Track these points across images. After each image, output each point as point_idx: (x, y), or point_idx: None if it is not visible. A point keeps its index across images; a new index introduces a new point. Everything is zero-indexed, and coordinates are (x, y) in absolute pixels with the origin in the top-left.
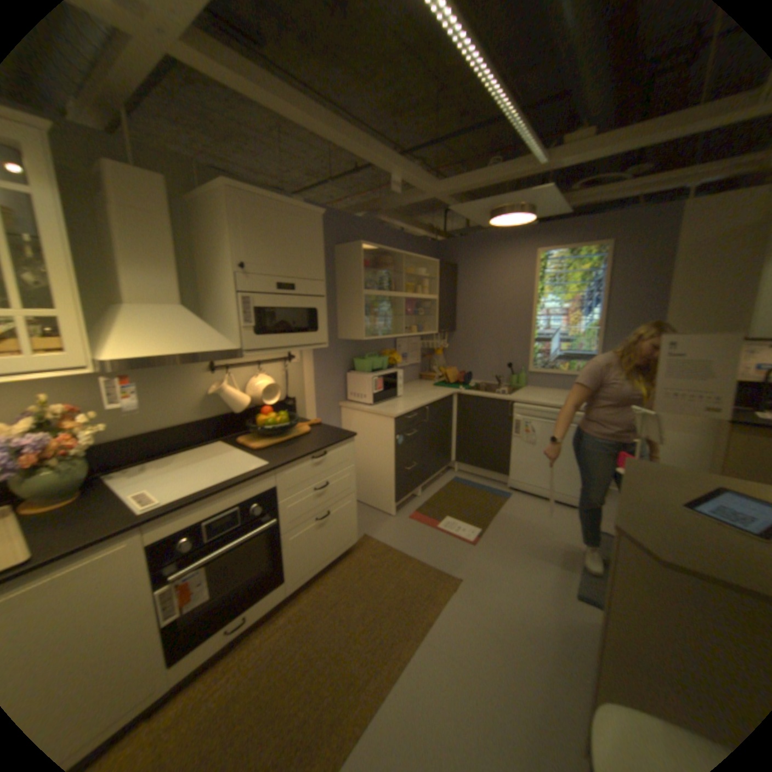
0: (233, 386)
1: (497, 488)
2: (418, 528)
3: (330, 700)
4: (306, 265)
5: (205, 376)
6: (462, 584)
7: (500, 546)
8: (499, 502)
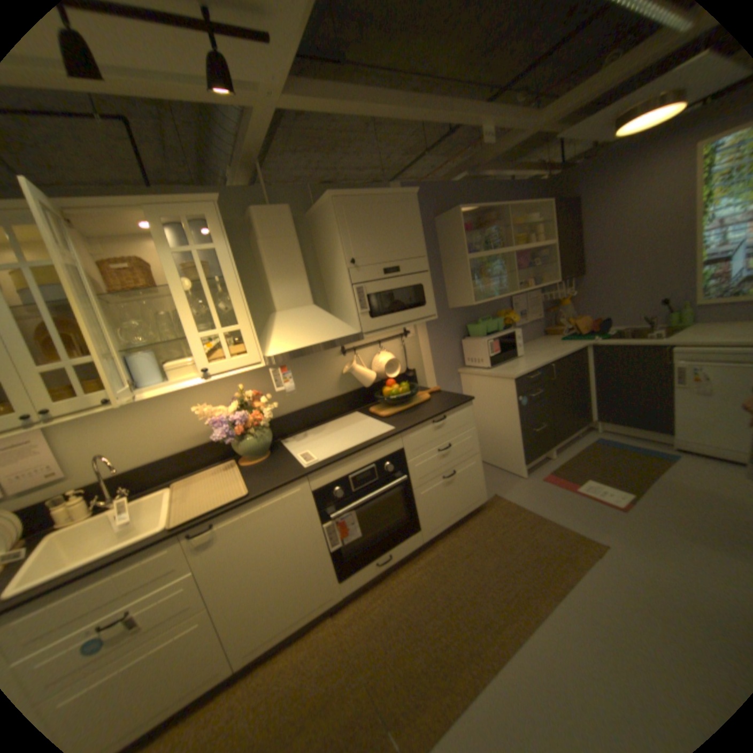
0: (360, 366)
1: (658, 450)
2: (554, 491)
3: (469, 636)
4: (406, 247)
5: (338, 360)
6: (609, 552)
7: (663, 516)
8: (661, 467)
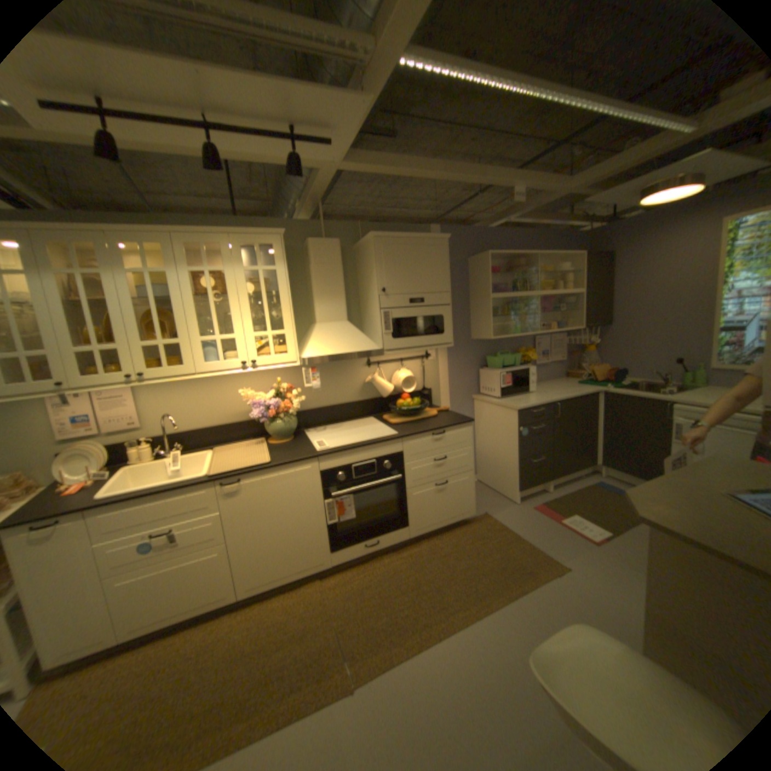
0: (381, 378)
1: None
2: (539, 519)
3: (427, 612)
4: (432, 283)
5: (363, 371)
6: (569, 573)
7: (630, 555)
8: None
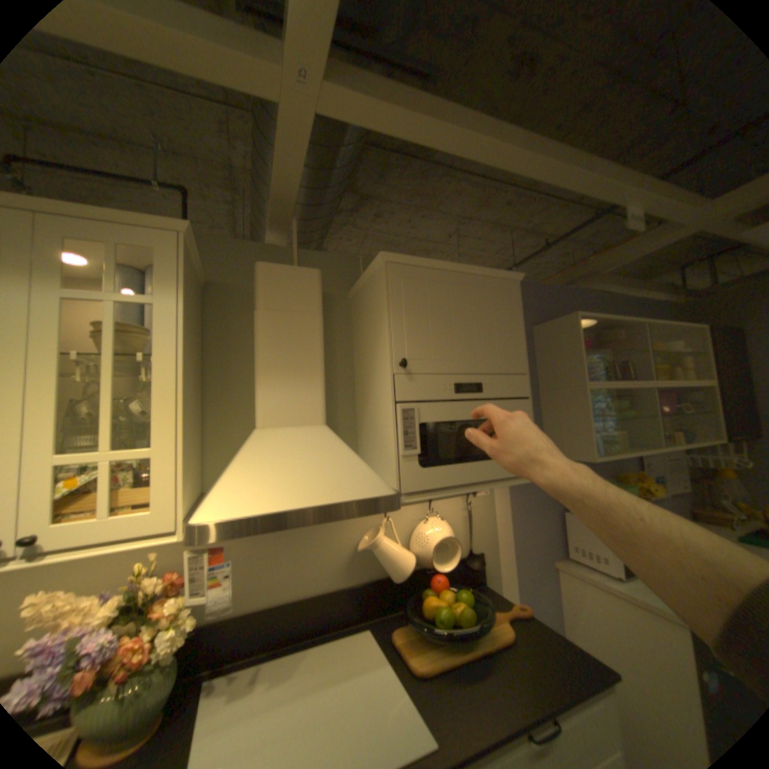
0: (389, 540)
1: None
2: None
3: None
4: (496, 354)
5: (354, 521)
6: None
7: None
8: None
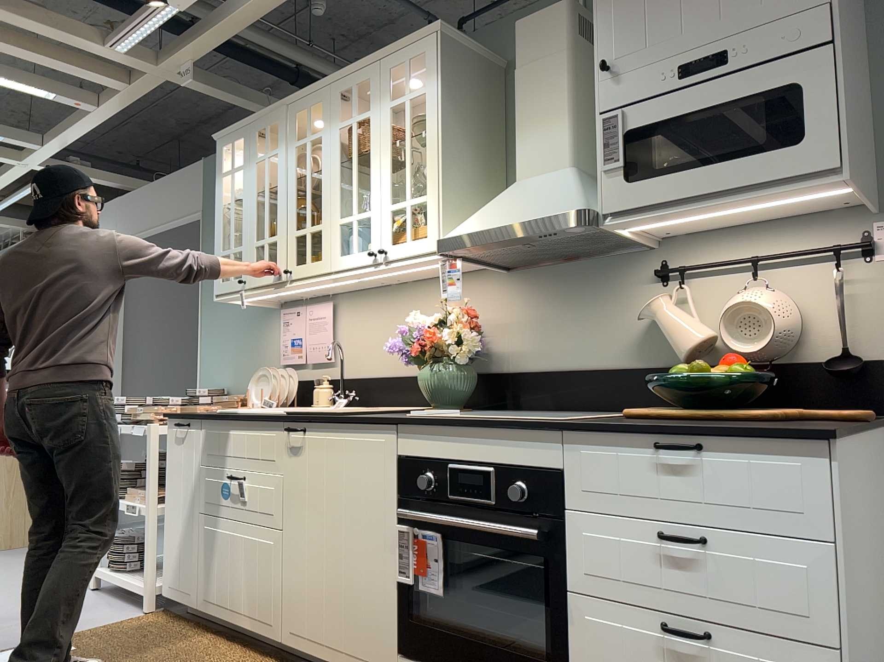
0: (673, 307)
1: None
2: None
3: None
4: None
5: (646, 292)
6: None
7: None
8: None
